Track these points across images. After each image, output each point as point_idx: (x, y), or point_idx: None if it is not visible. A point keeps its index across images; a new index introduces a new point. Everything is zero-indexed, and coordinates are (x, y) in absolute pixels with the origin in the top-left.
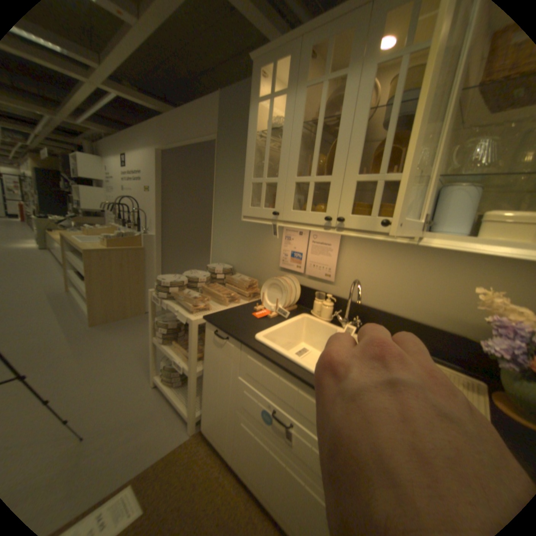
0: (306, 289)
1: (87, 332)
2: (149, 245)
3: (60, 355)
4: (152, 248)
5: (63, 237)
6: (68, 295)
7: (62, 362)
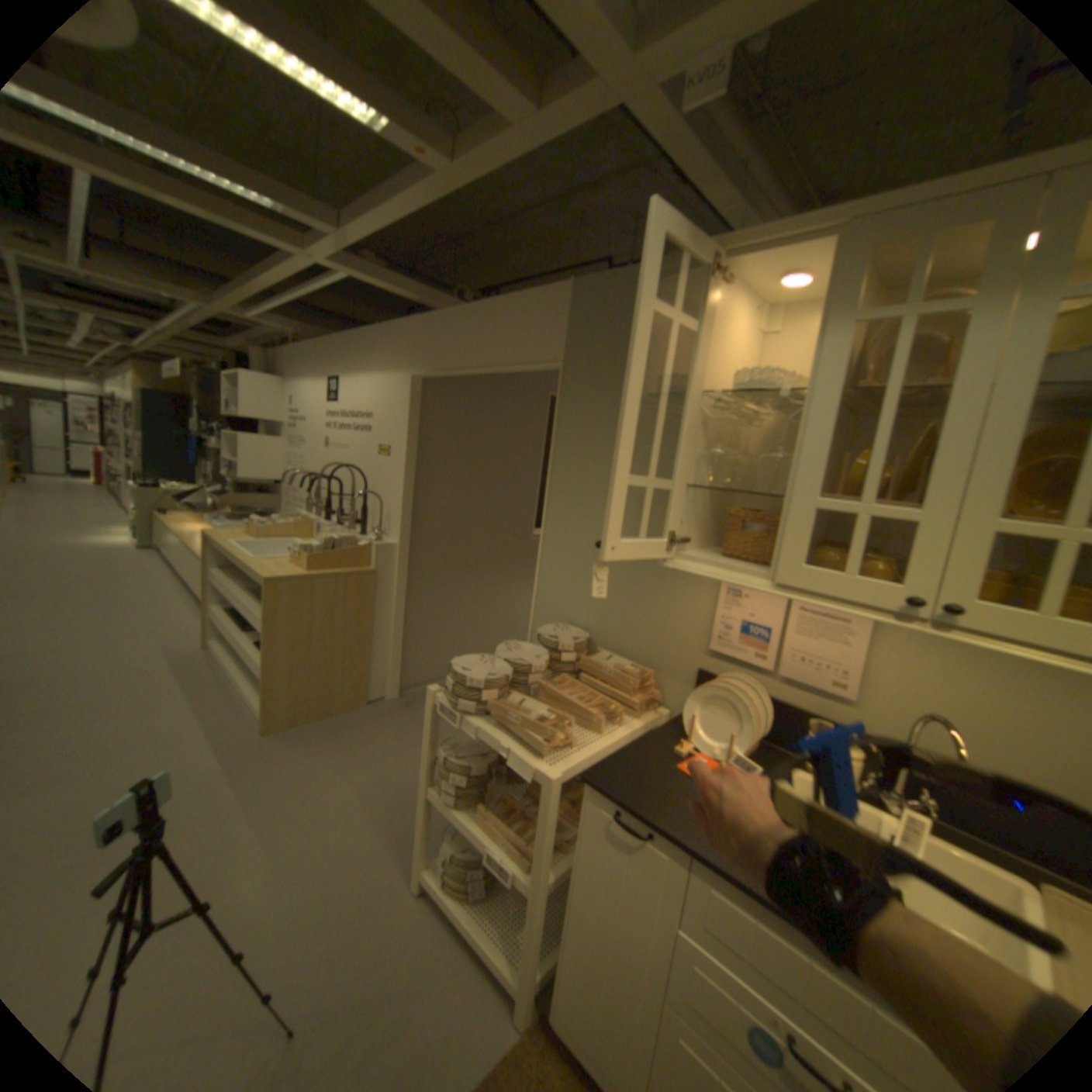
0: (789, 715)
1: (257, 751)
2: (384, 565)
3: (210, 811)
4: (388, 571)
5: (206, 541)
6: (206, 659)
7: (217, 829)
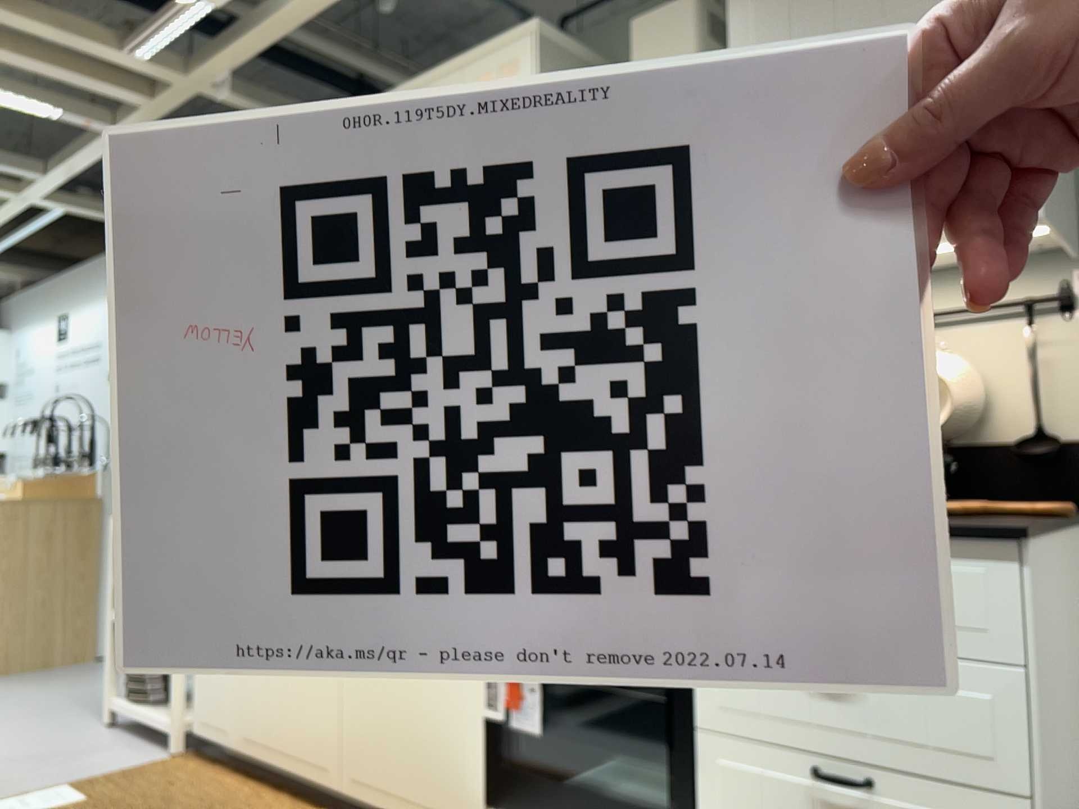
0: None
1: None
2: None
3: None
4: None
5: None
6: None
7: None
